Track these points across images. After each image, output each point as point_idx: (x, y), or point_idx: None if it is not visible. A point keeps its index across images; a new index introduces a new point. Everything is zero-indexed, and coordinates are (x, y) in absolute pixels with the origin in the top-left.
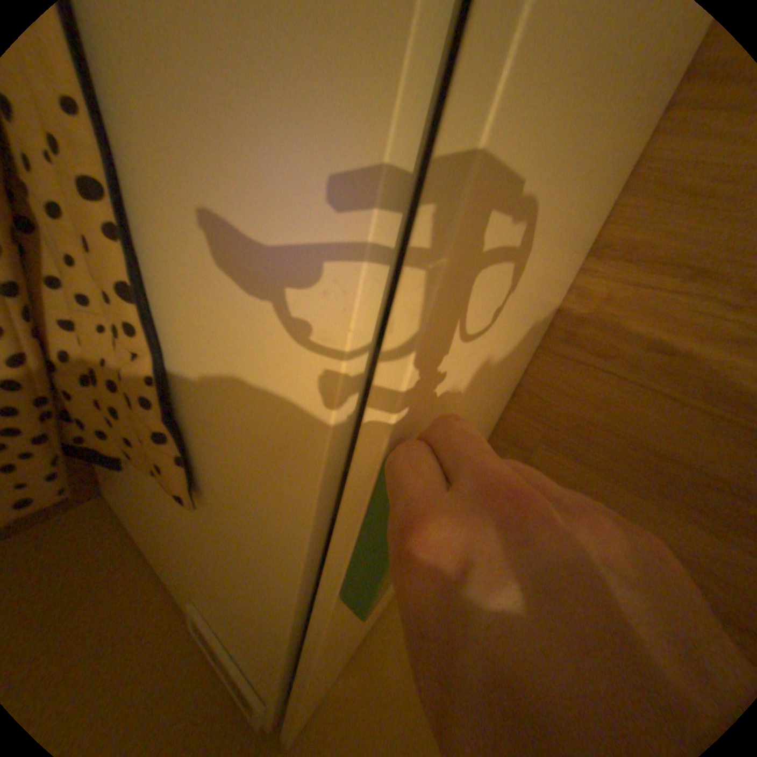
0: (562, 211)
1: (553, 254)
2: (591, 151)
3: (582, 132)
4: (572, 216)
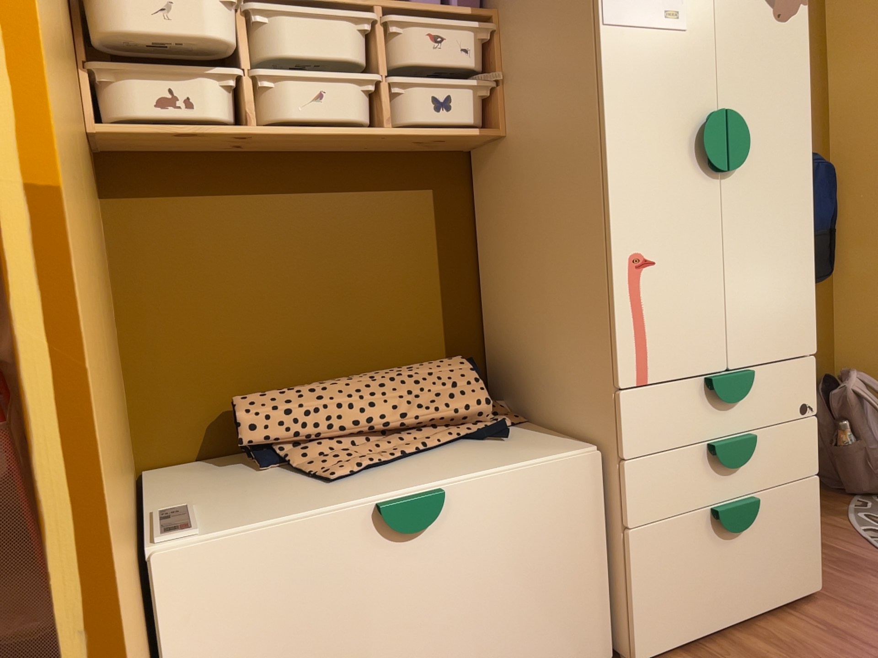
0: (504, 572)
1: (492, 600)
2: (521, 567)
3: (519, 543)
4: (506, 595)
